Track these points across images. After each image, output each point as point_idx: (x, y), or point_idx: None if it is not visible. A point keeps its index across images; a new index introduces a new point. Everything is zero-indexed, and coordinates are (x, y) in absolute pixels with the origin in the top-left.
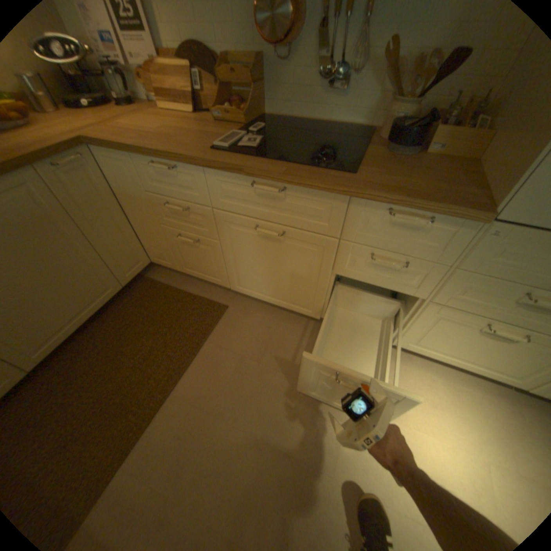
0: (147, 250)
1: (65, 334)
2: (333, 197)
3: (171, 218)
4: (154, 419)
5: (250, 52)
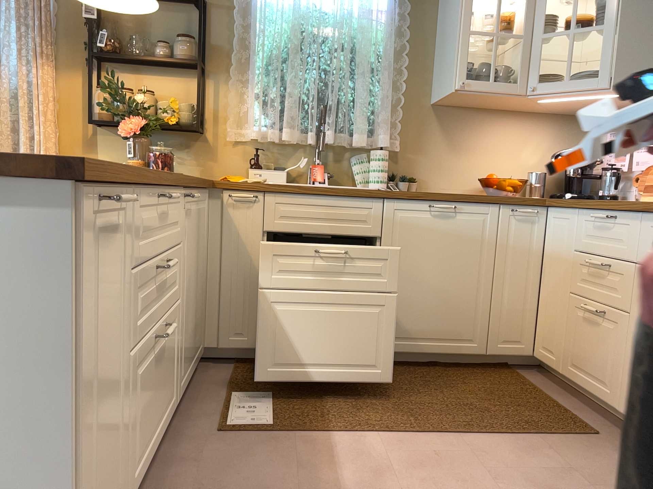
0: (539, 334)
1: (415, 347)
2: None
3: (586, 284)
4: (428, 435)
5: None
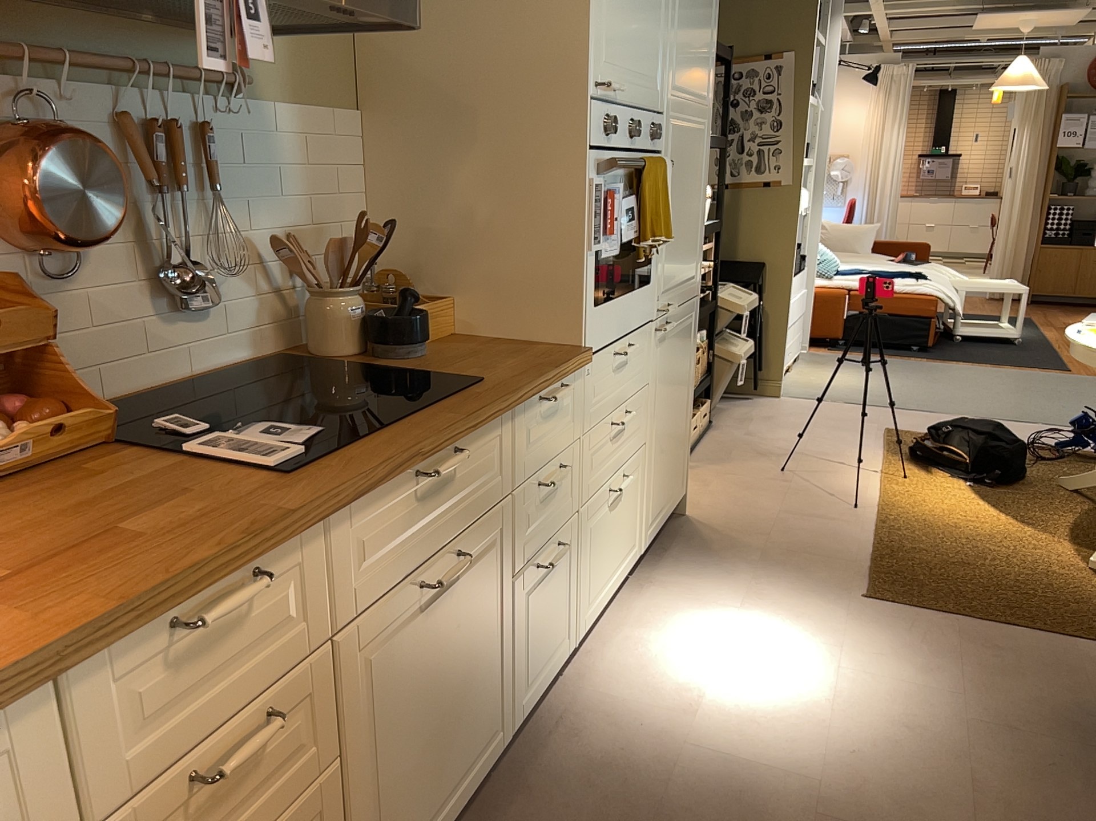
0: None
1: None
2: (498, 423)
3: None
4: None
5: None
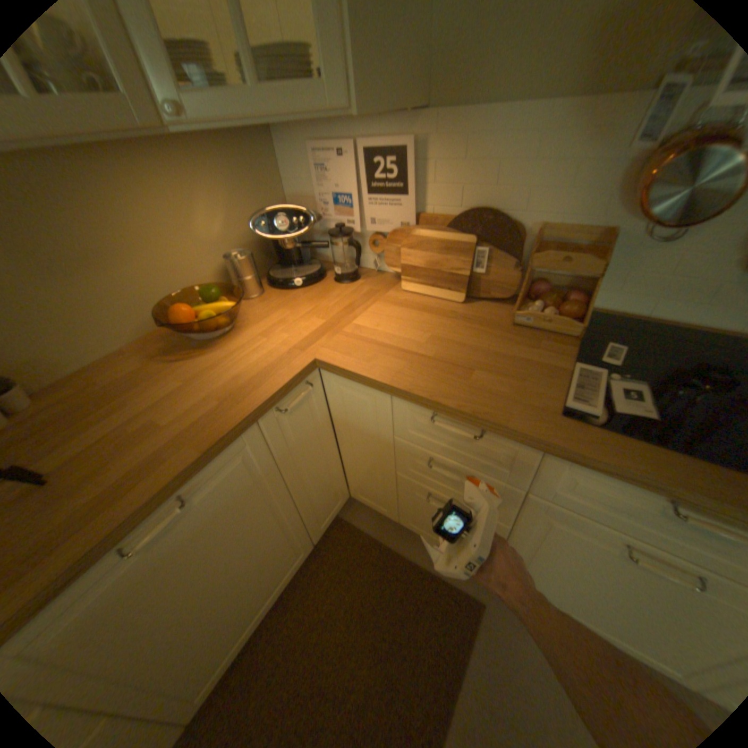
0: (352, 485)
1: (239, 647)
2: None
3: (424, 474)
4: None
5: (594, 226)
